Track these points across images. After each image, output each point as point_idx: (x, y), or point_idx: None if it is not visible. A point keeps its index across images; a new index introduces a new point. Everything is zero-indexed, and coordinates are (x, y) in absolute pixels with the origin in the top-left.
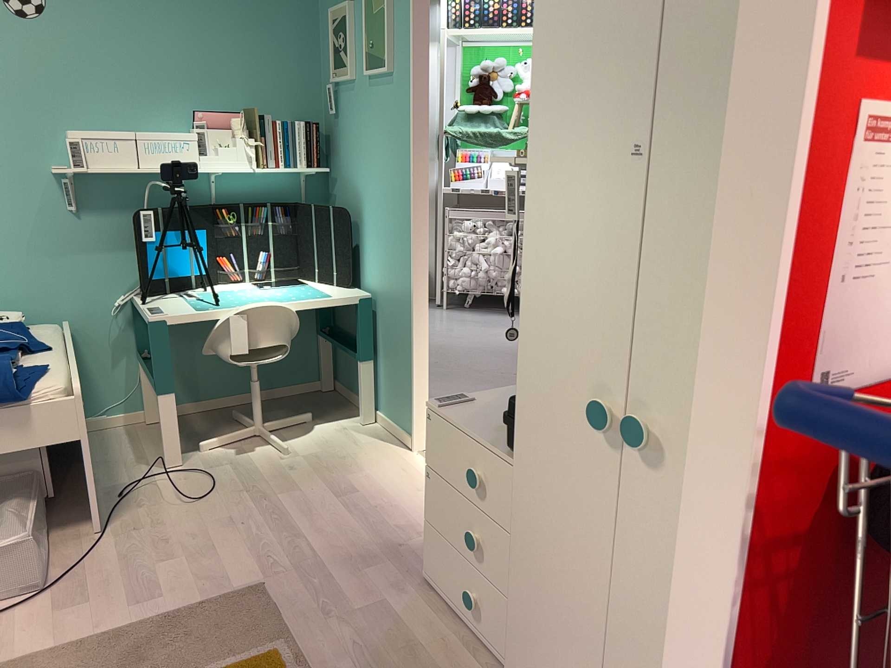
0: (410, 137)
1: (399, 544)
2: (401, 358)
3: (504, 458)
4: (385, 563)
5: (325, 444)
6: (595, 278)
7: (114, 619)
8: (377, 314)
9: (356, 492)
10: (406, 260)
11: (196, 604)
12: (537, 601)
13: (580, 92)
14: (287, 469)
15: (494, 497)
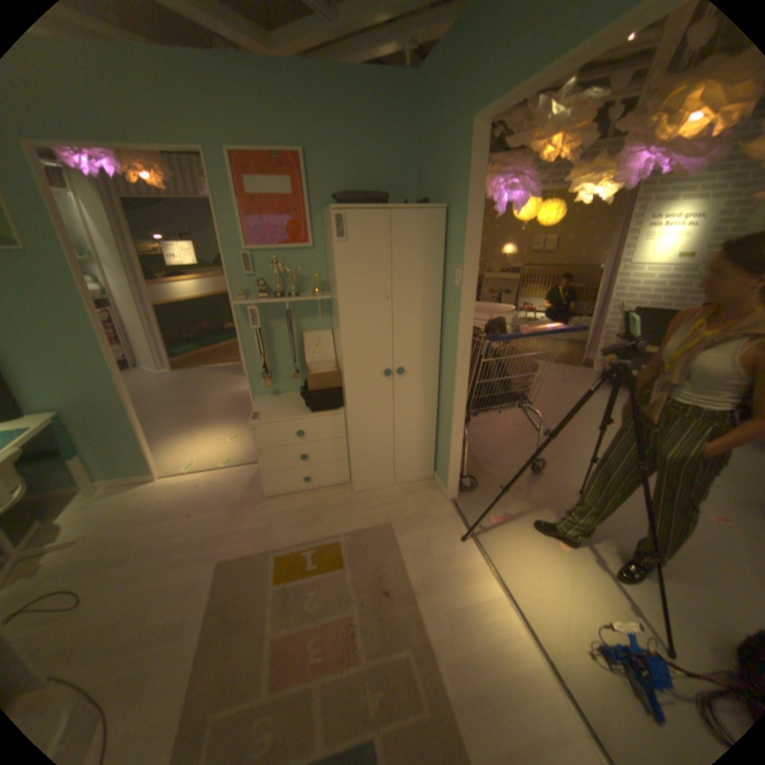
0: (78, 297)
1: (234, 502)
2: (116, 437)
3: (312, 417)
4: (243, 510)
5: (90, 520)
6: (376, 338)
7: (185, 648)
8: (65, 424)
9: (168, 512)
10: (101, 377)
11: (210, 597)
12: (364, 442)
13: (362, 284)
14: (99, 544)
15: (311, 434)
